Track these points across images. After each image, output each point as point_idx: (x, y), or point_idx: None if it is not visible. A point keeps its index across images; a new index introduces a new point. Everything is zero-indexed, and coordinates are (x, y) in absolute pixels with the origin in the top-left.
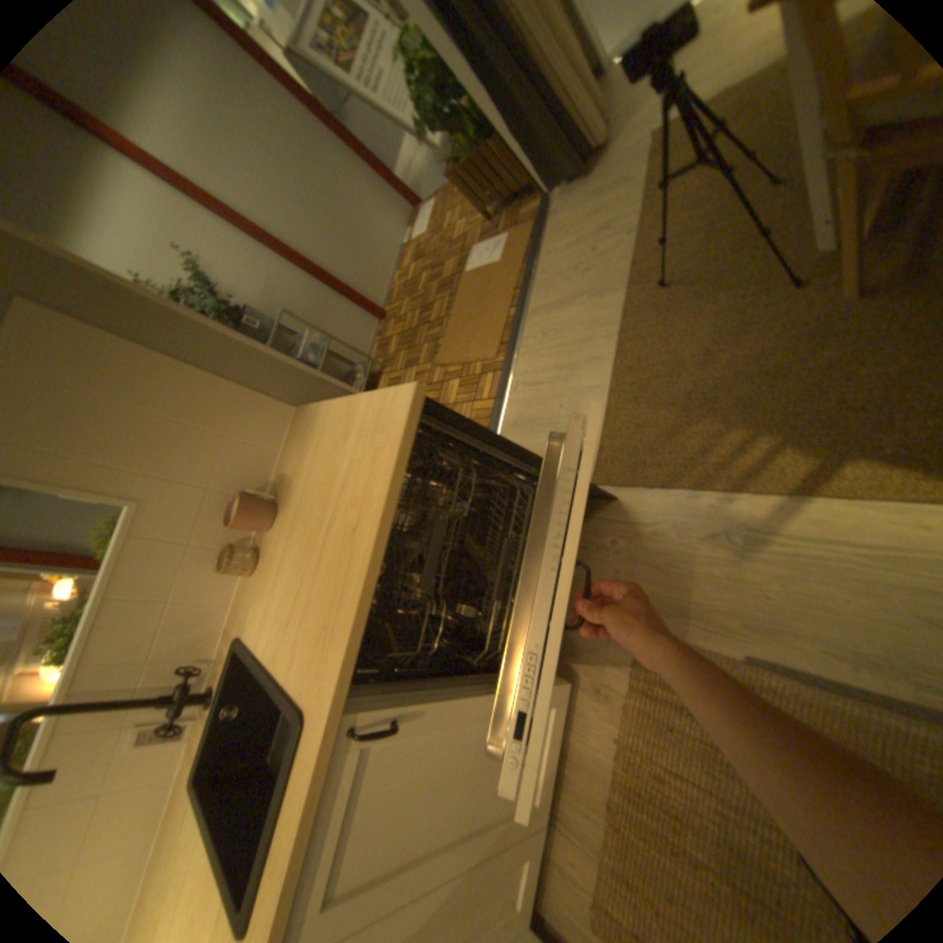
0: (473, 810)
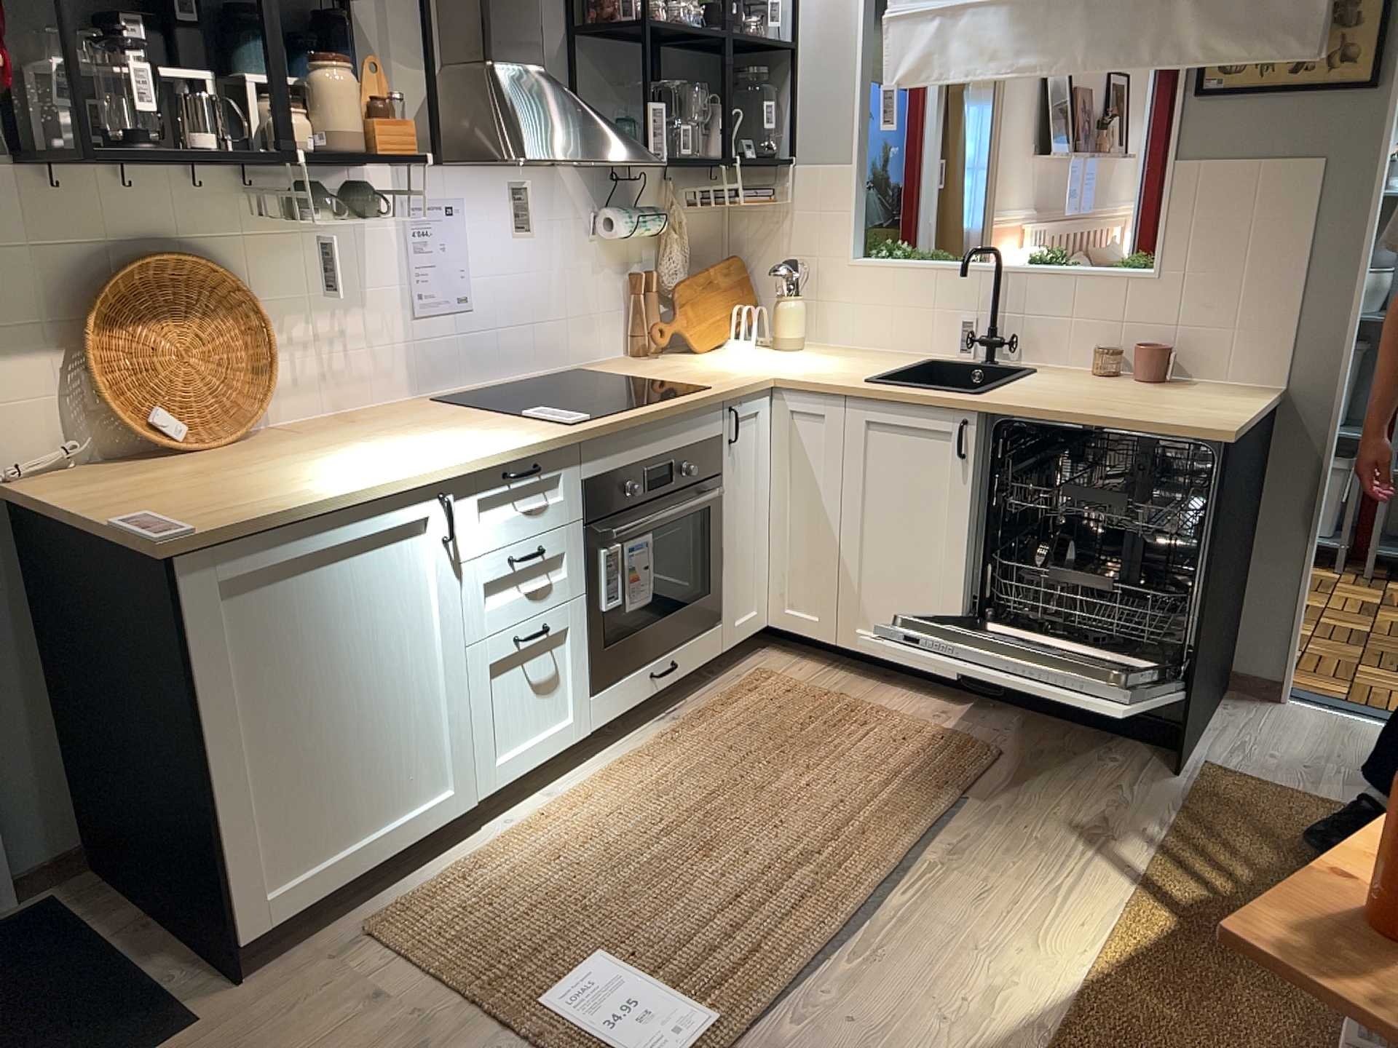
0: (883, 550)
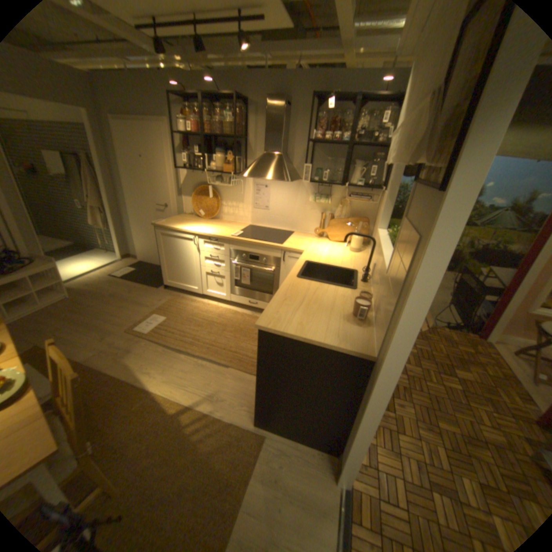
0: None
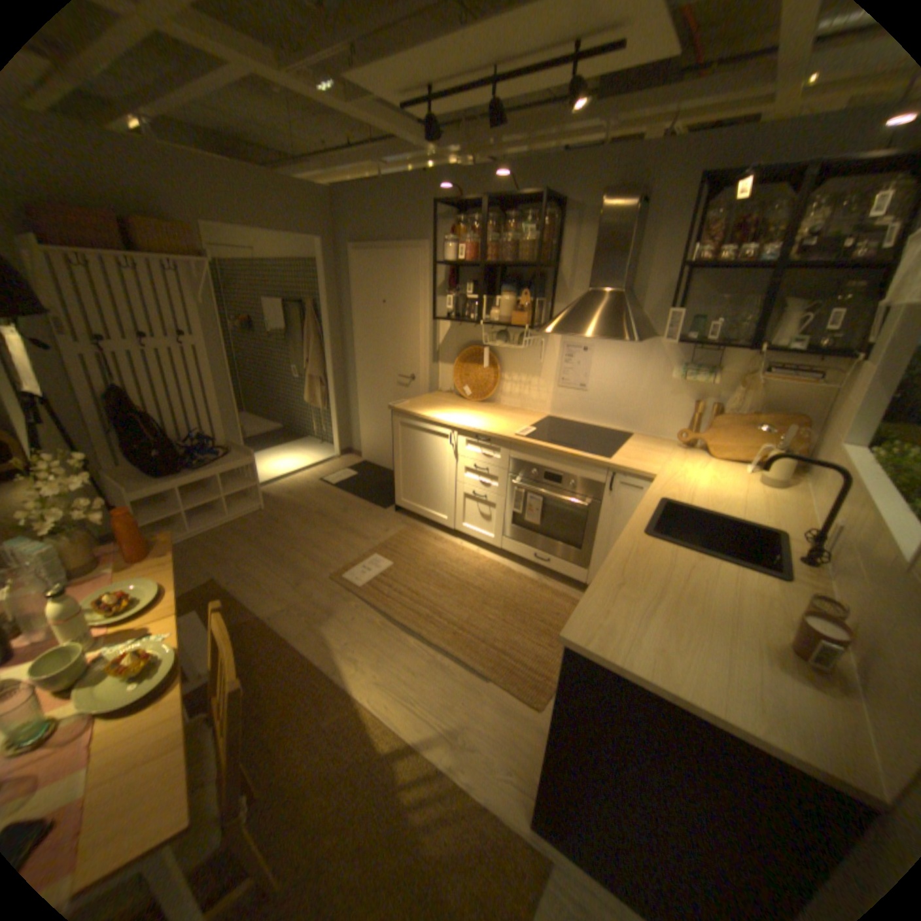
0: None
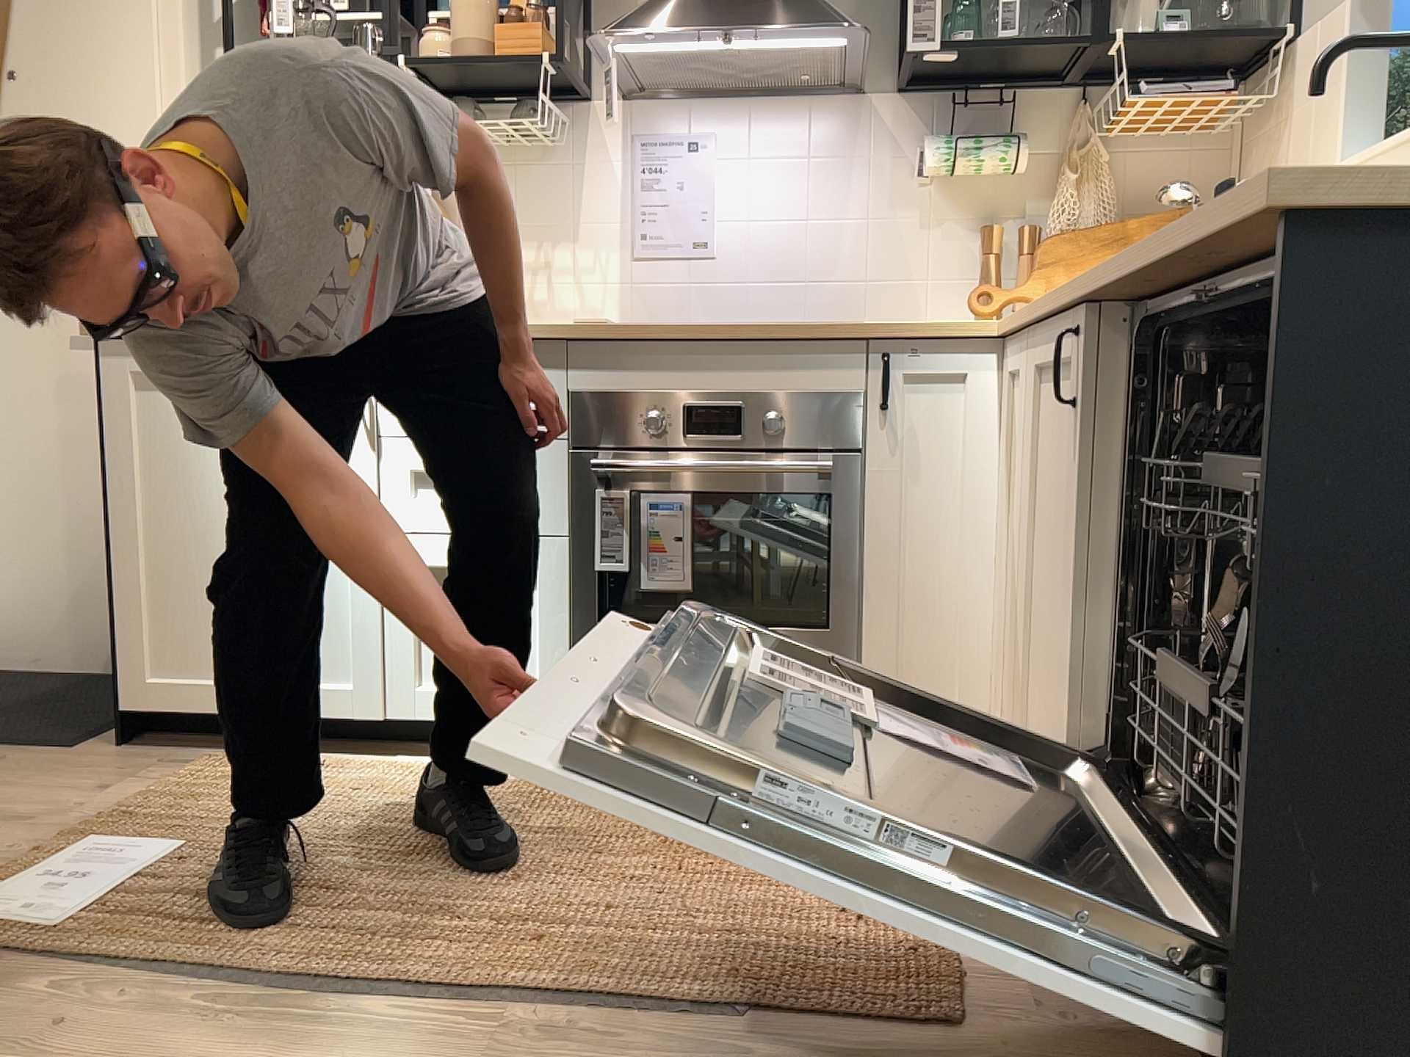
0: (1047, 612)
